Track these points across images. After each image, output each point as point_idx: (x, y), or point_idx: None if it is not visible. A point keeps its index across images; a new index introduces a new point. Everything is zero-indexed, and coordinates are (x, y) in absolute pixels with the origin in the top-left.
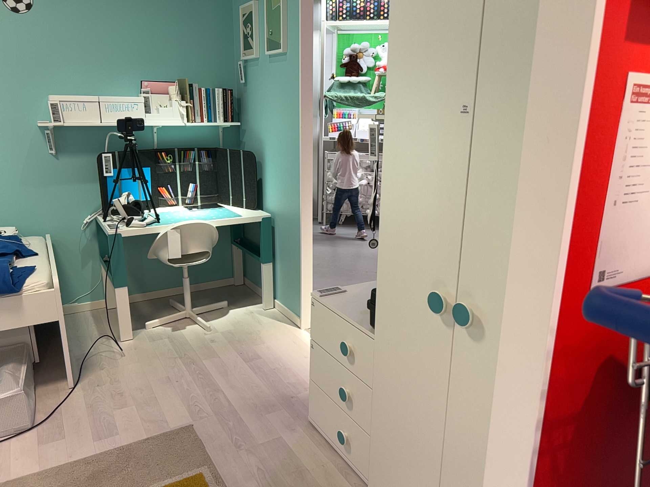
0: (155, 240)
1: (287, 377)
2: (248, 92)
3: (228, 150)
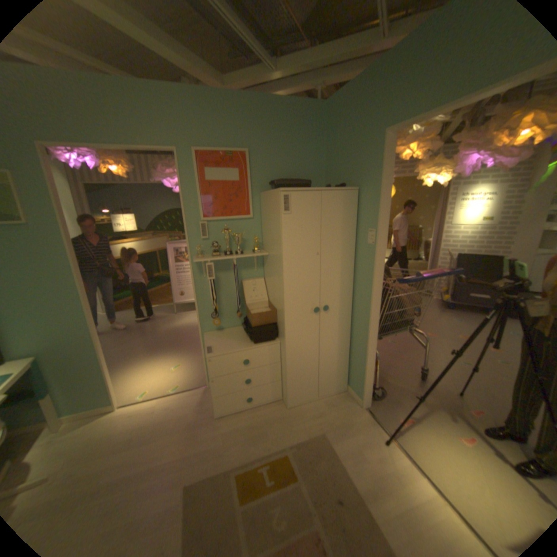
0: None
1: (167, 425)
2: None
3: None
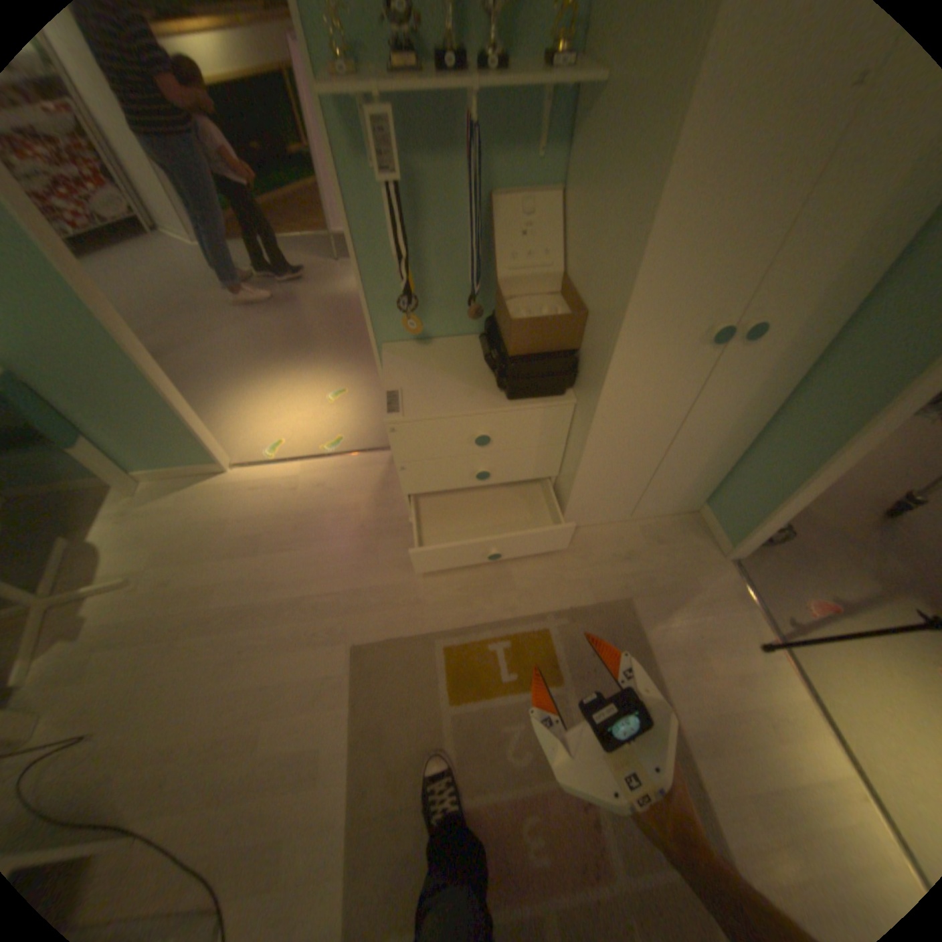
0: None
1: (320, 519)
2: None
3: None
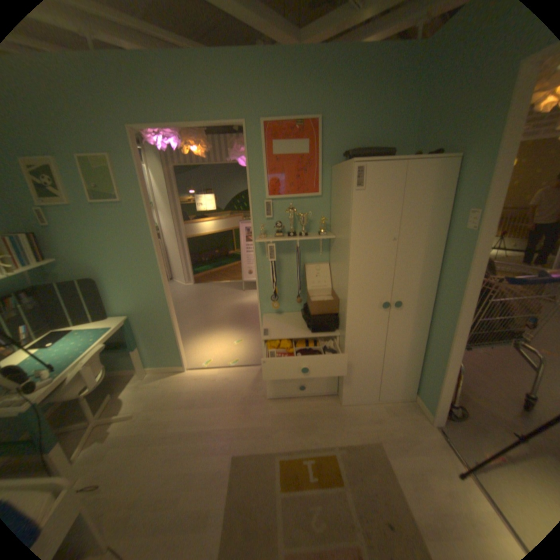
0: (63, 386)
1: (224, 394)
2: (55, 233)
3: (54, 284)
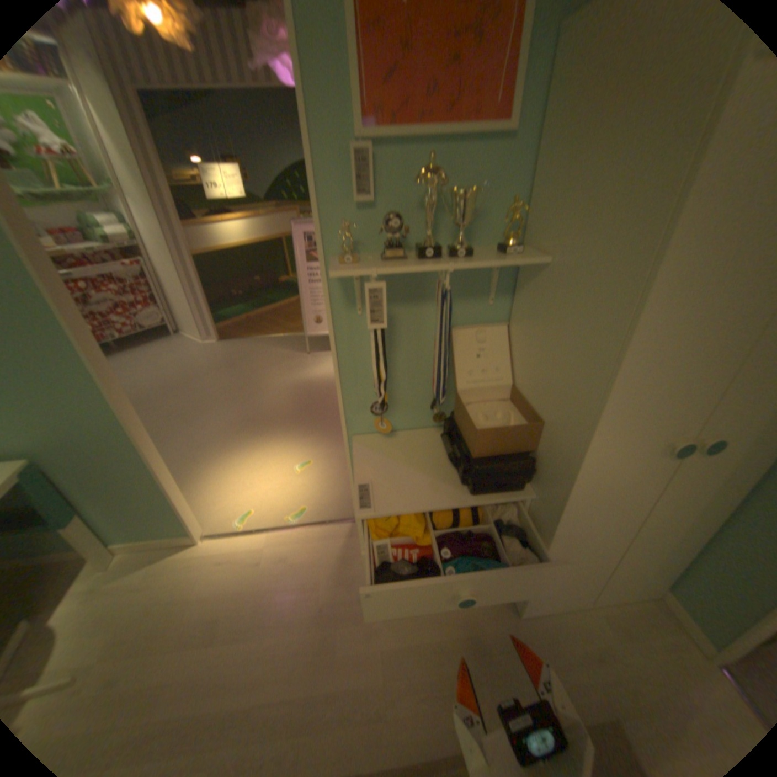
0: None
1: (280, 600)
2: None
3: None
